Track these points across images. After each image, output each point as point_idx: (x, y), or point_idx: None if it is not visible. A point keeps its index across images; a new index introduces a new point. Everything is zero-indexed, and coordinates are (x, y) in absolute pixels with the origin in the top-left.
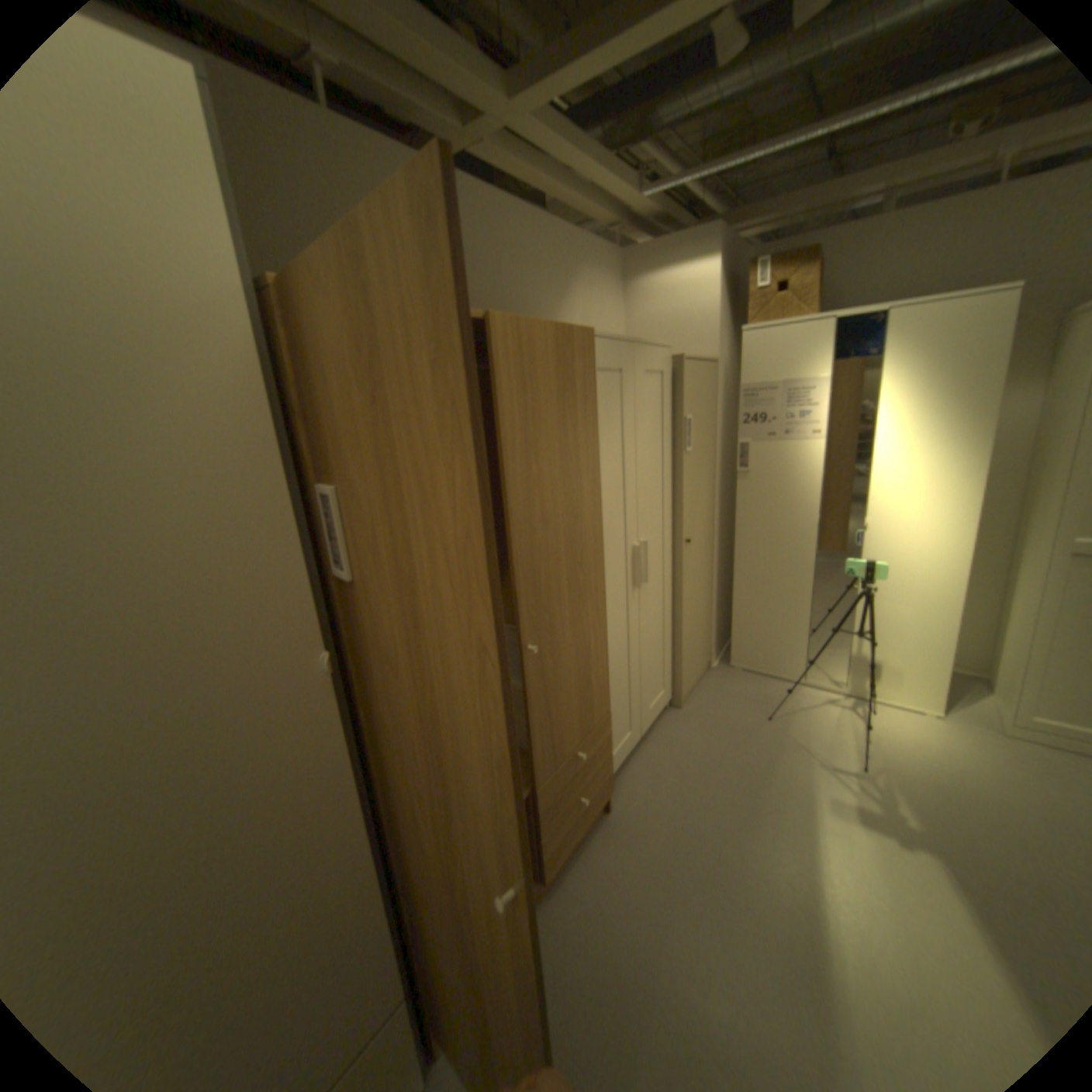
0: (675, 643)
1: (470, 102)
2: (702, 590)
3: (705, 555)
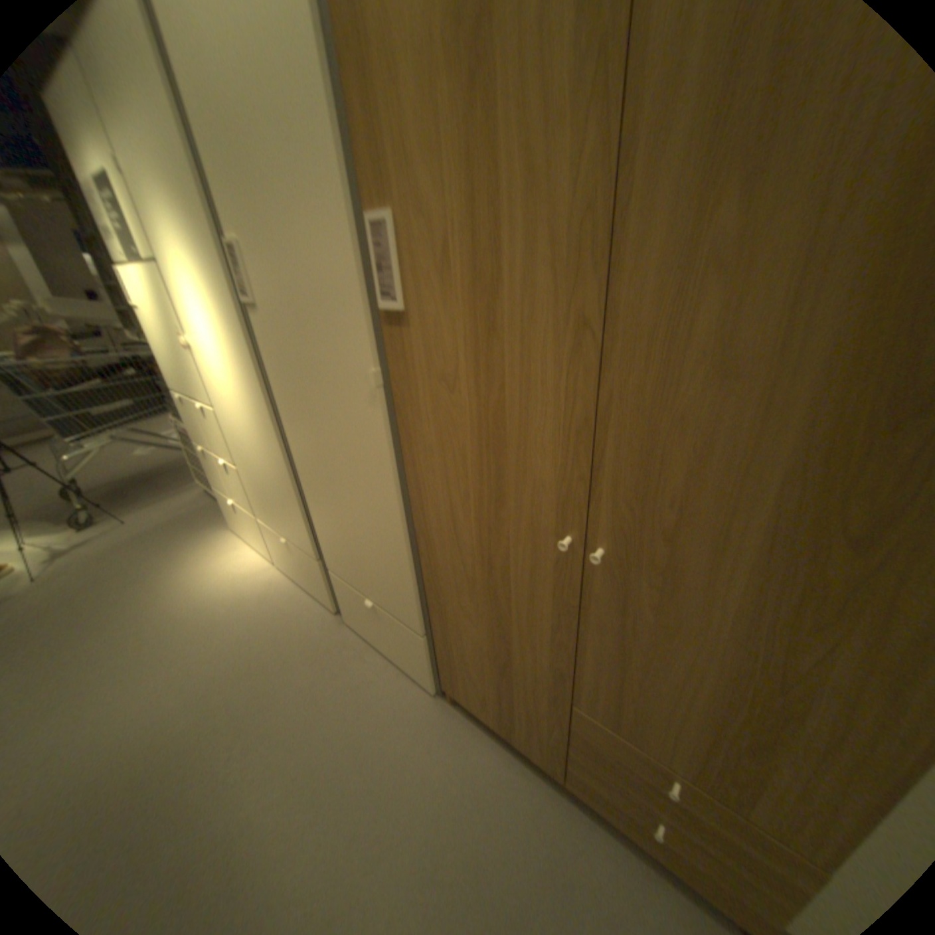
0: None
1: None
2: None
3: None
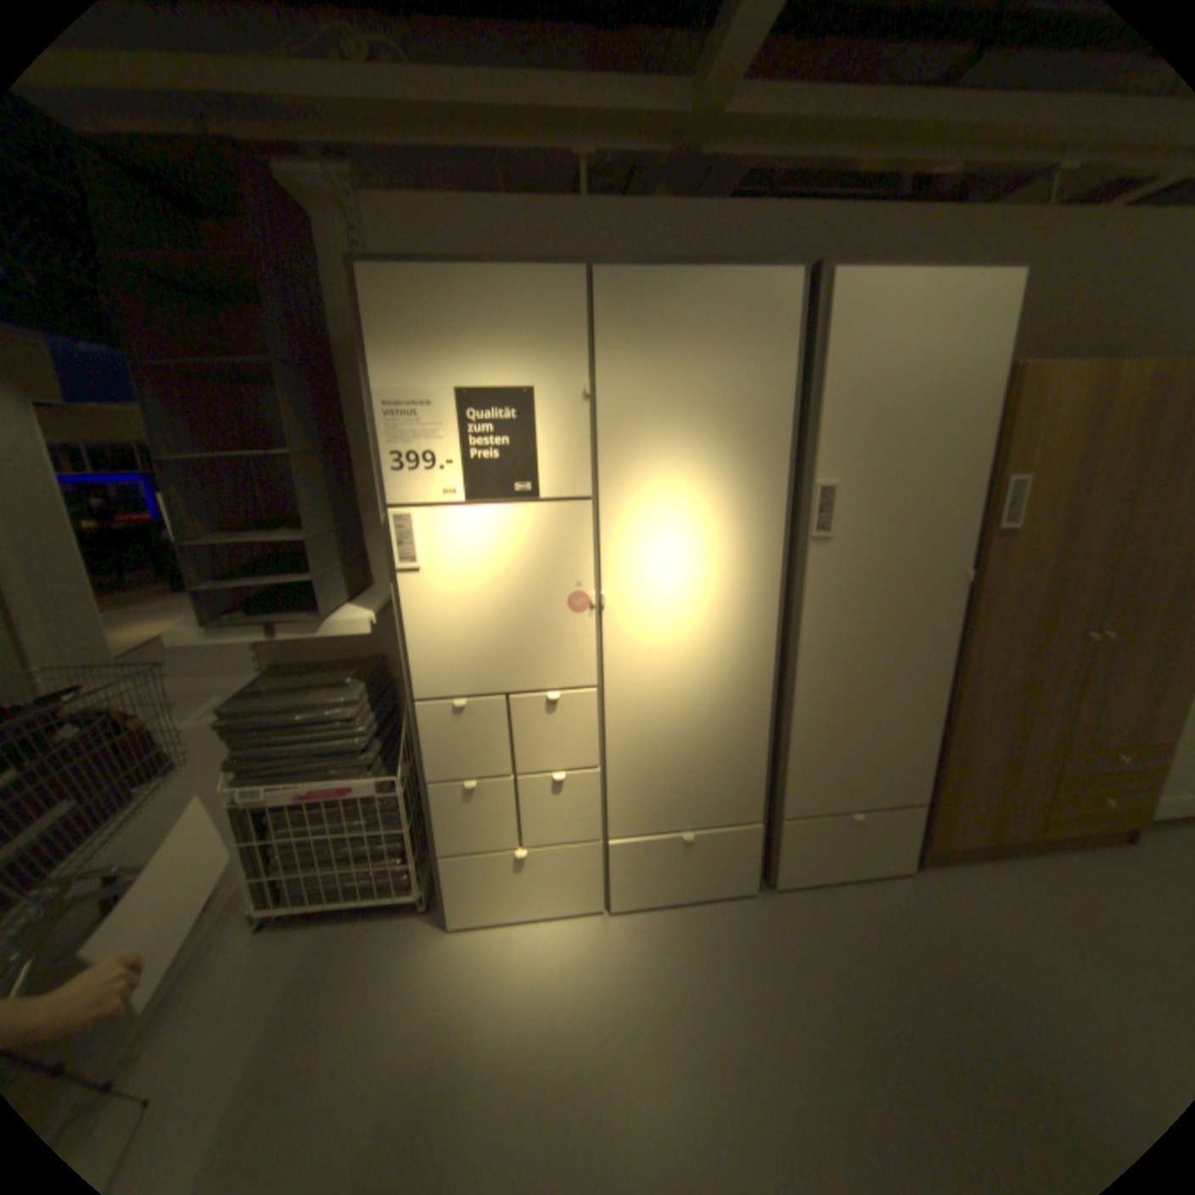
0: None
1: None
2: None
3: None
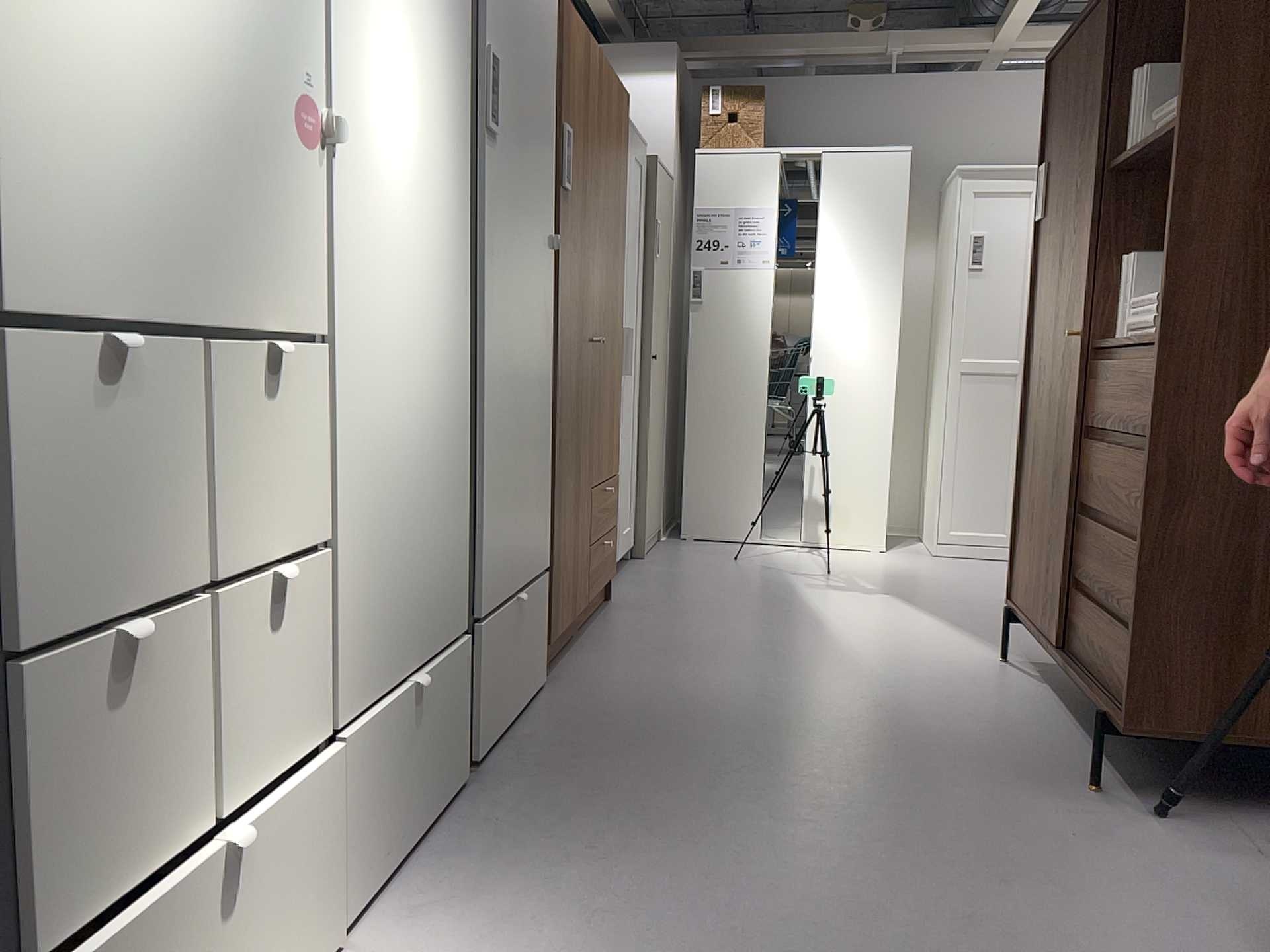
0: (639, 474)
1: None
2: (659, 427)
3: (662, 387)
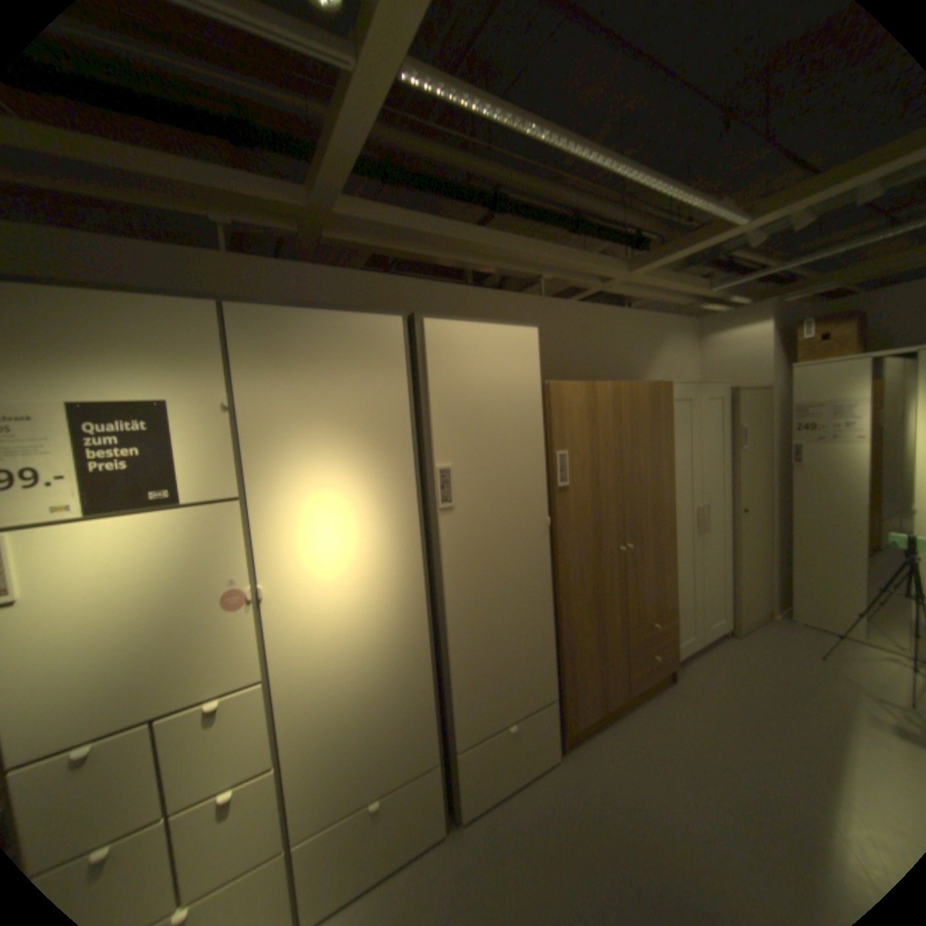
0: (737, 586)
1: (608, 274)
2: (763, 552)
3: (765, 525)
